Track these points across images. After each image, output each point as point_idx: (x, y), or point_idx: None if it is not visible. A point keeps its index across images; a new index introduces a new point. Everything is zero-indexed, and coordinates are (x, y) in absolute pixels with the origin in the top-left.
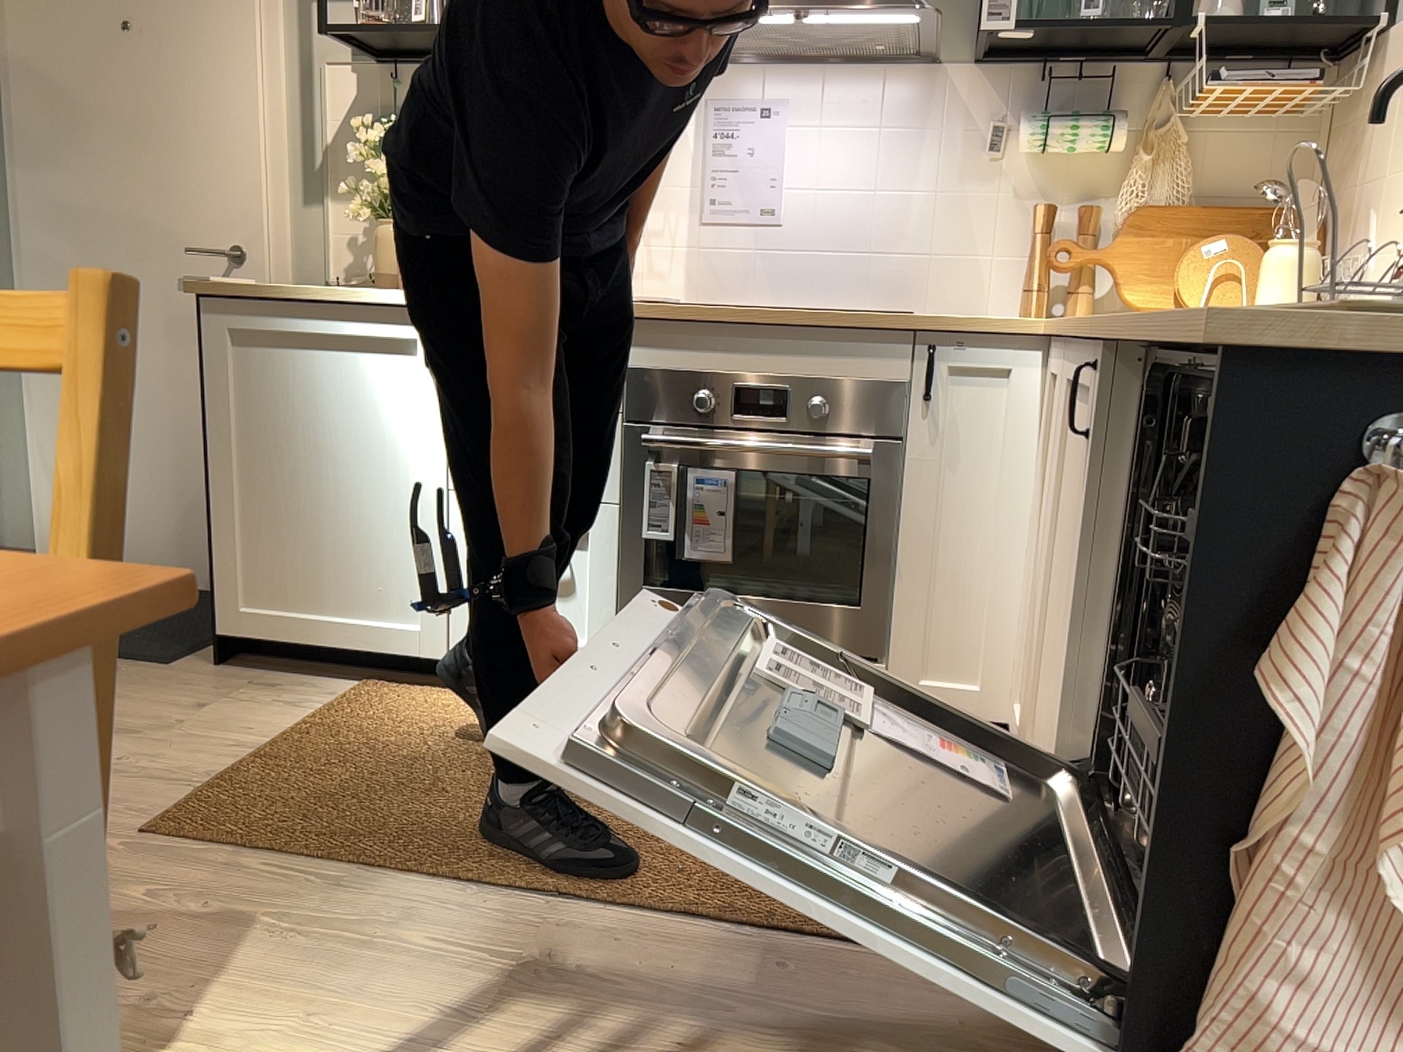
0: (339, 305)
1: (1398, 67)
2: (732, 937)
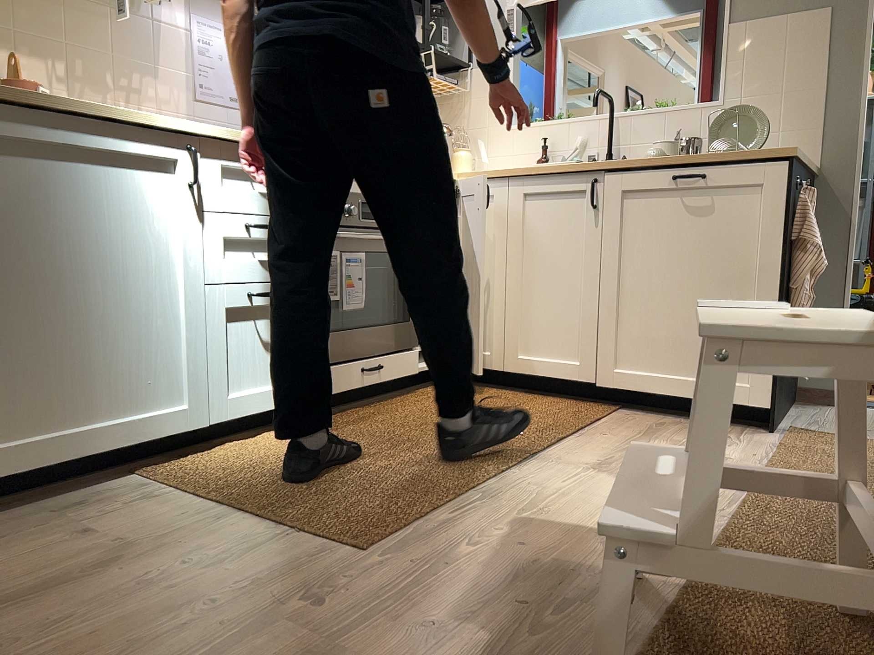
0: (107, 124)
1: (483, 85)
2: (579, 433)
